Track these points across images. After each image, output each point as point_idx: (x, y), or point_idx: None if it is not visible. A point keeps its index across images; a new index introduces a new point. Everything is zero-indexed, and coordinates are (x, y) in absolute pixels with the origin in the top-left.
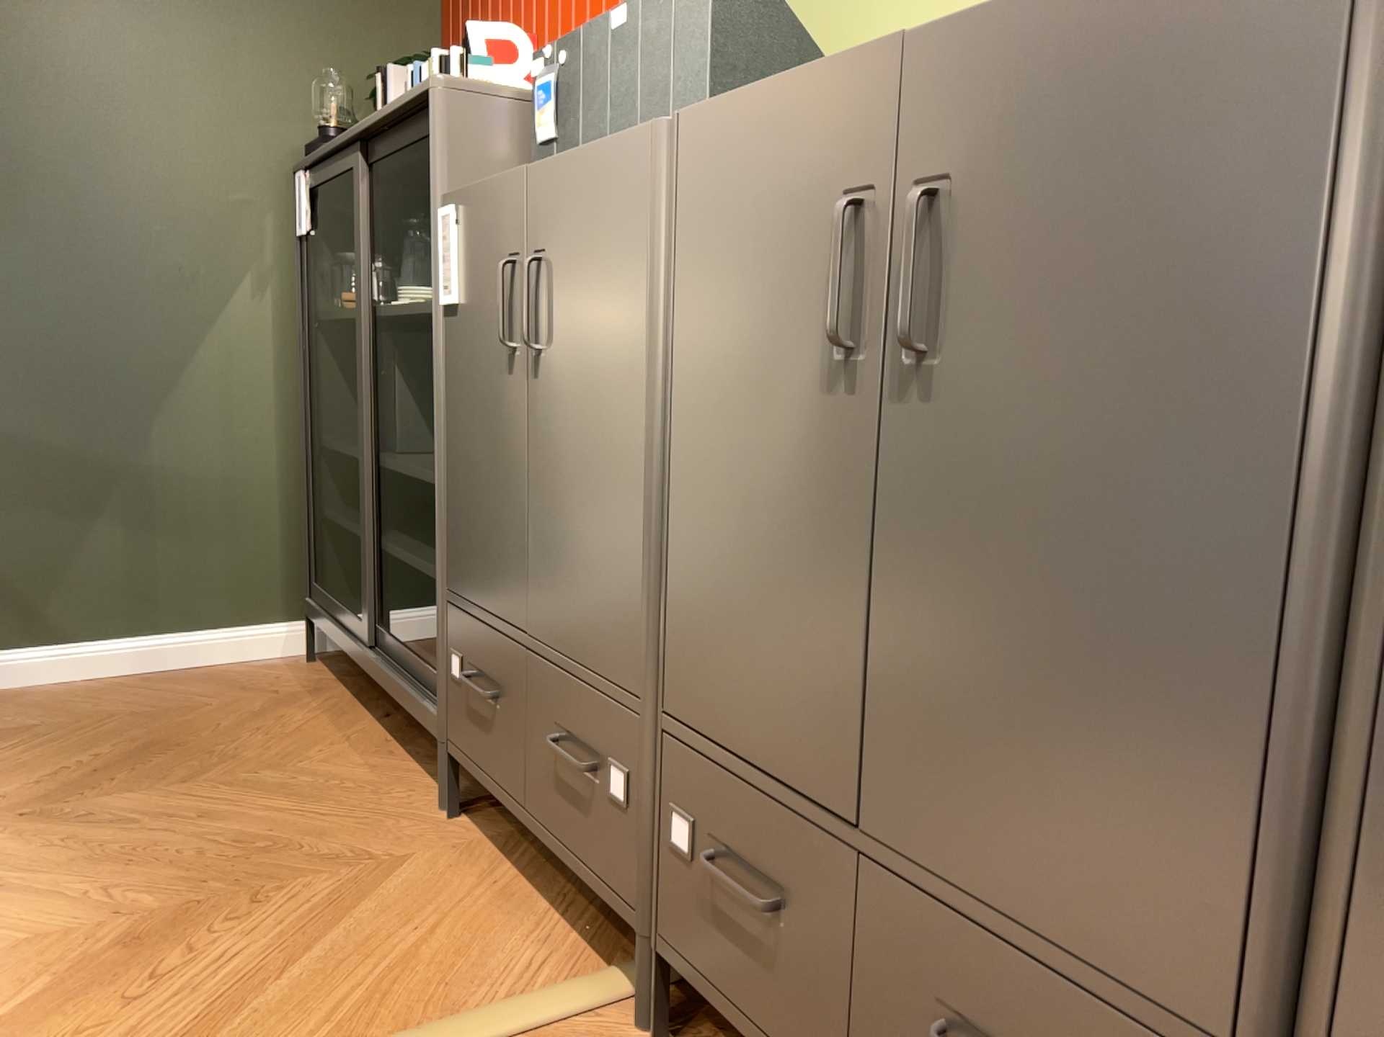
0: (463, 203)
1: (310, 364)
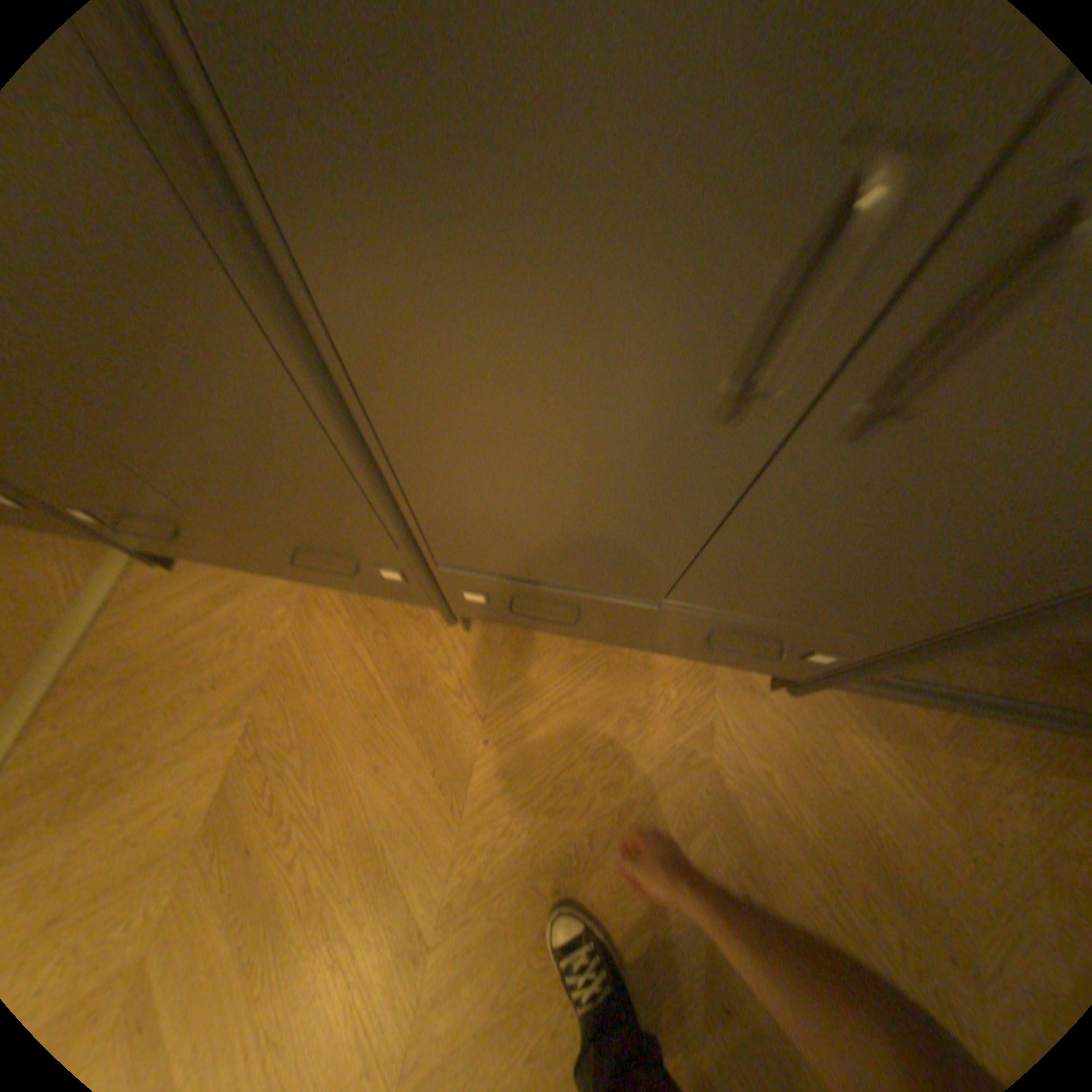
0: None
1: None
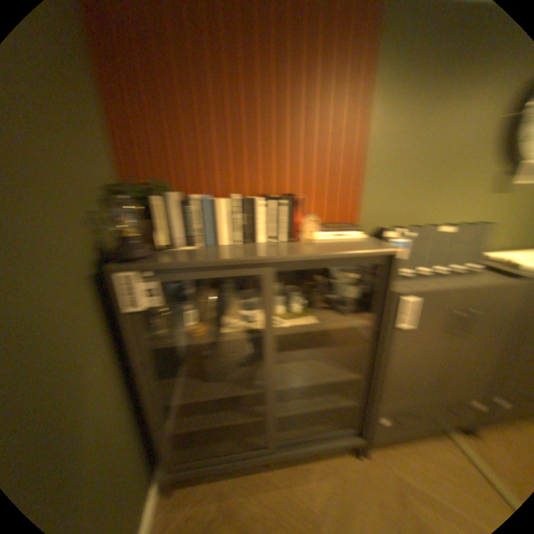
0: (423, 295)
1: (156, 375)
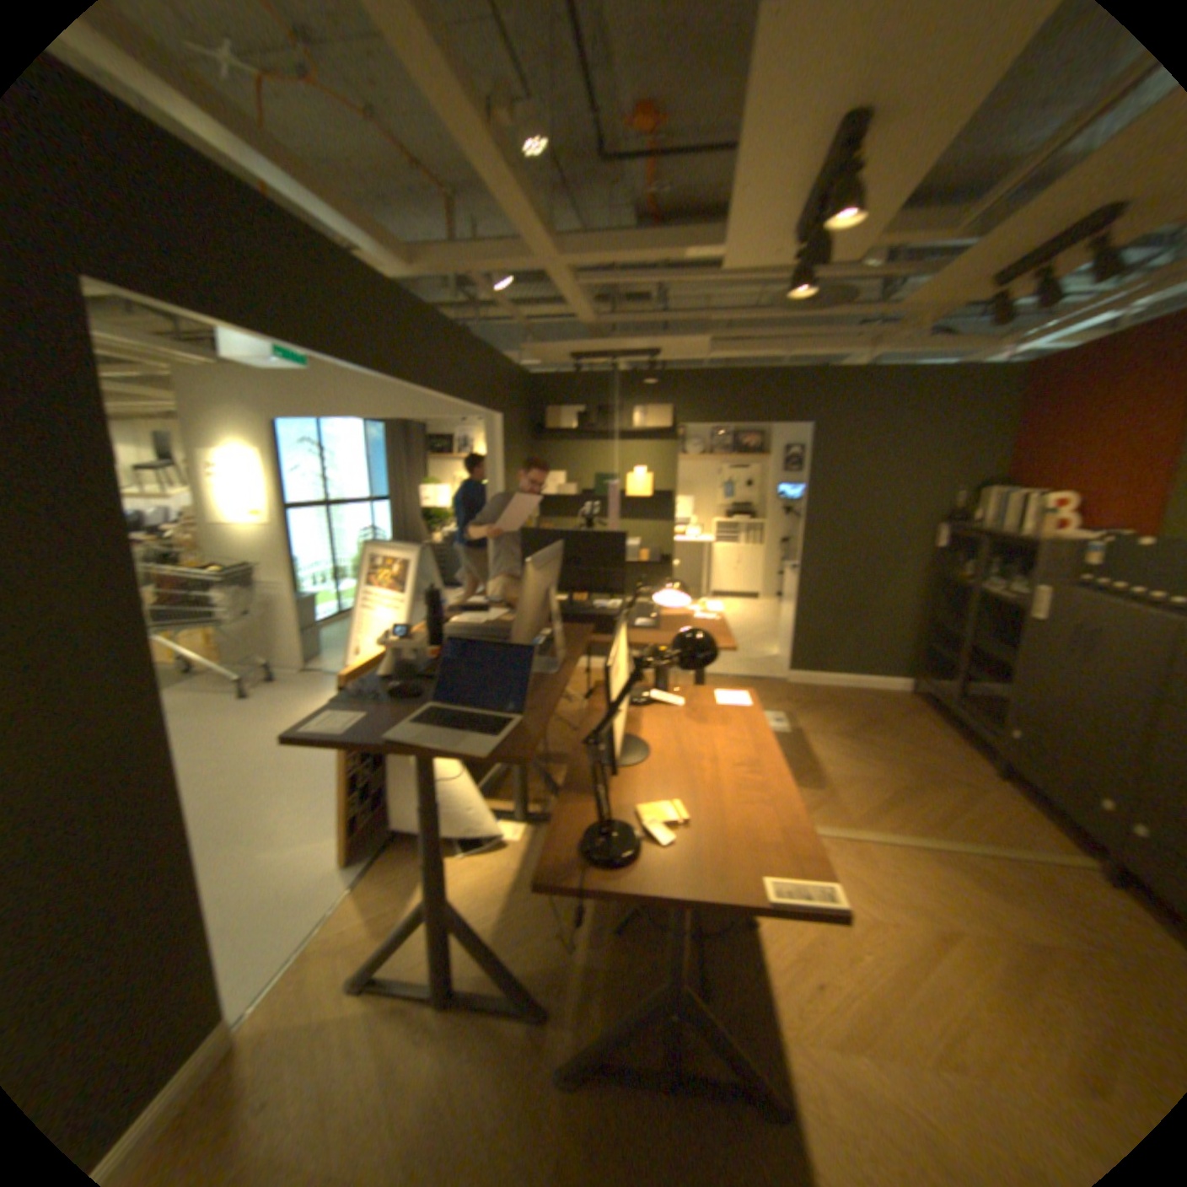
0: (1055, 588)
1: (934, 591)
